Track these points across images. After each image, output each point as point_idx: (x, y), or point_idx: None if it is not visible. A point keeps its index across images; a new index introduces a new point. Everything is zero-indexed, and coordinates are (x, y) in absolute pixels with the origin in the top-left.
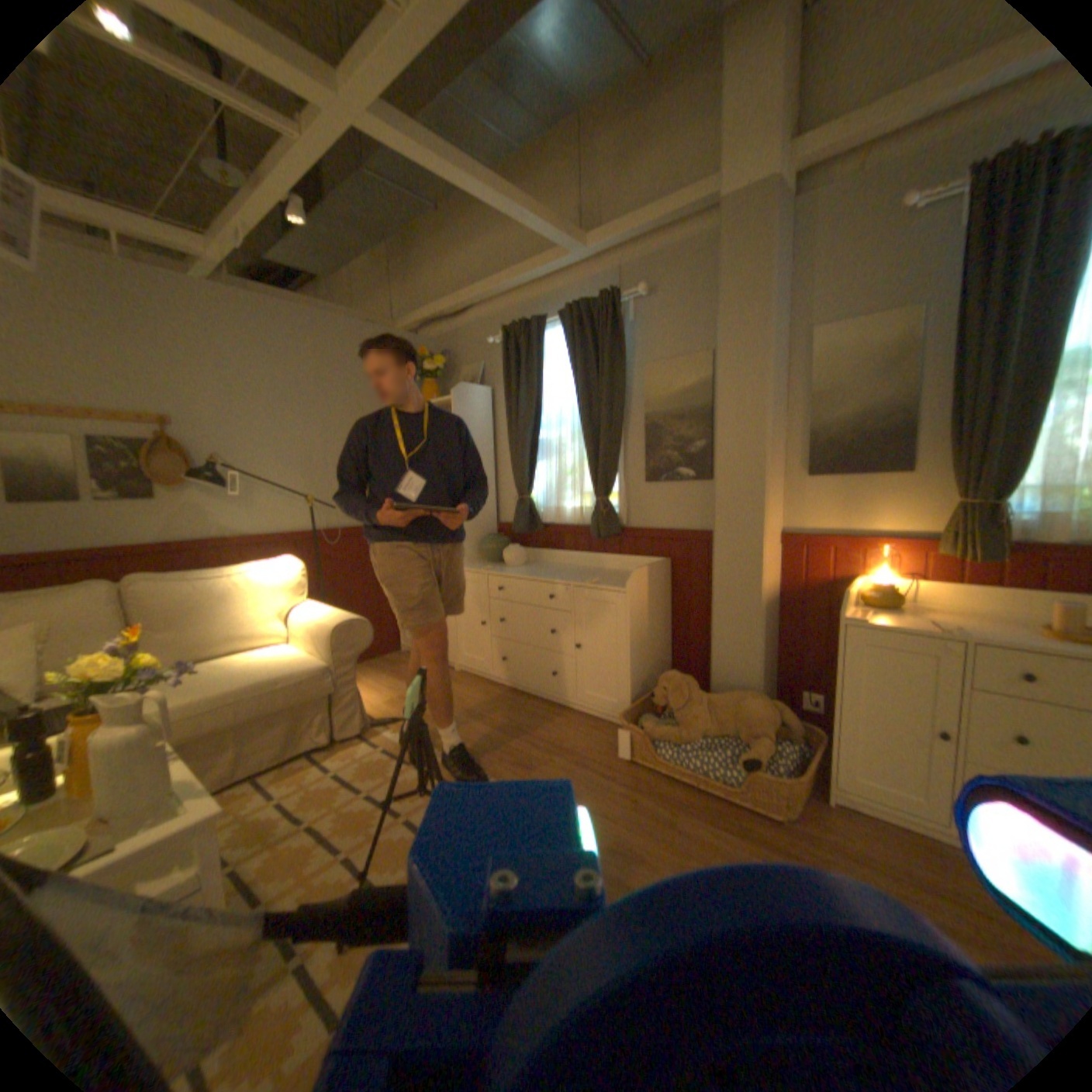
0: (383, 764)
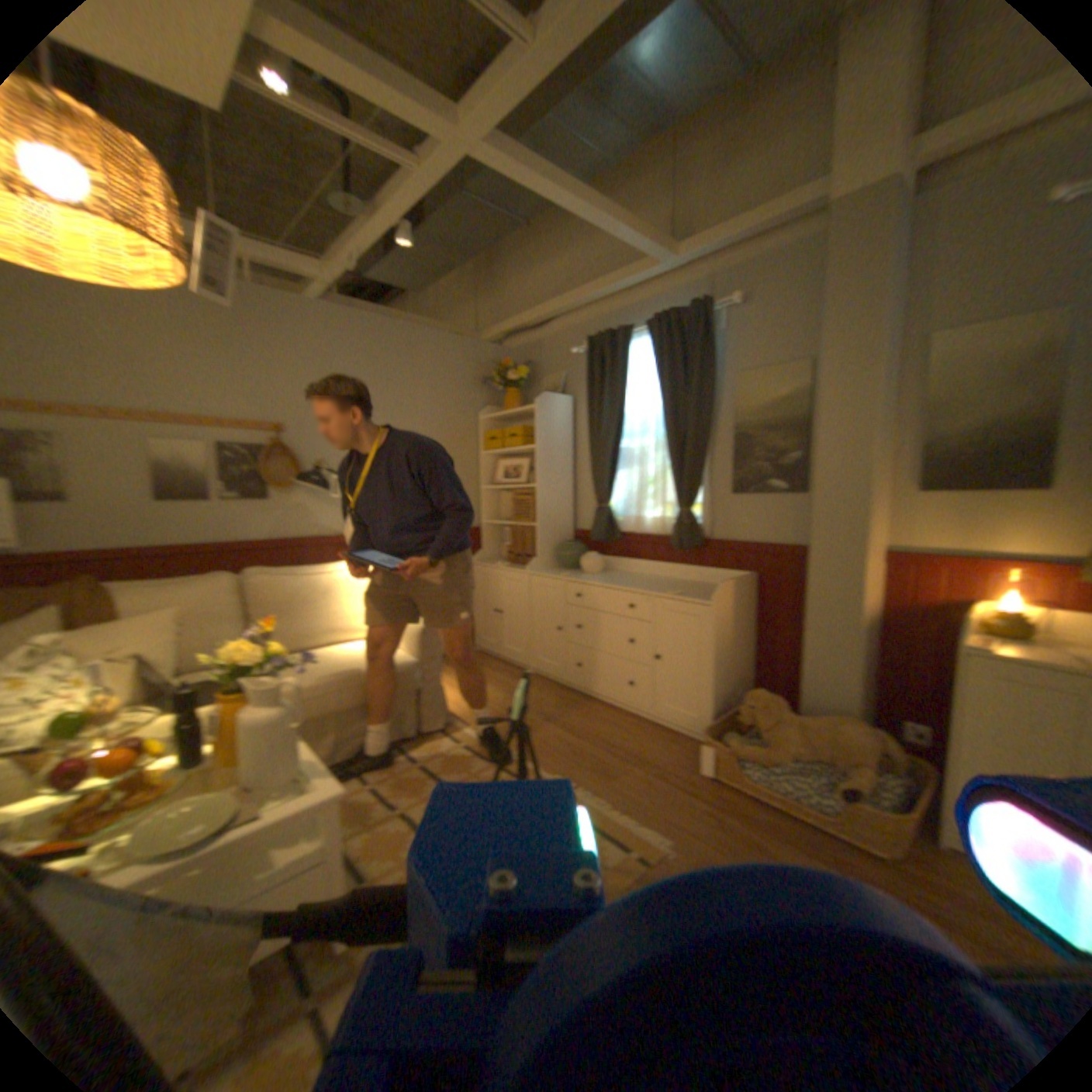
0: (468, 760)
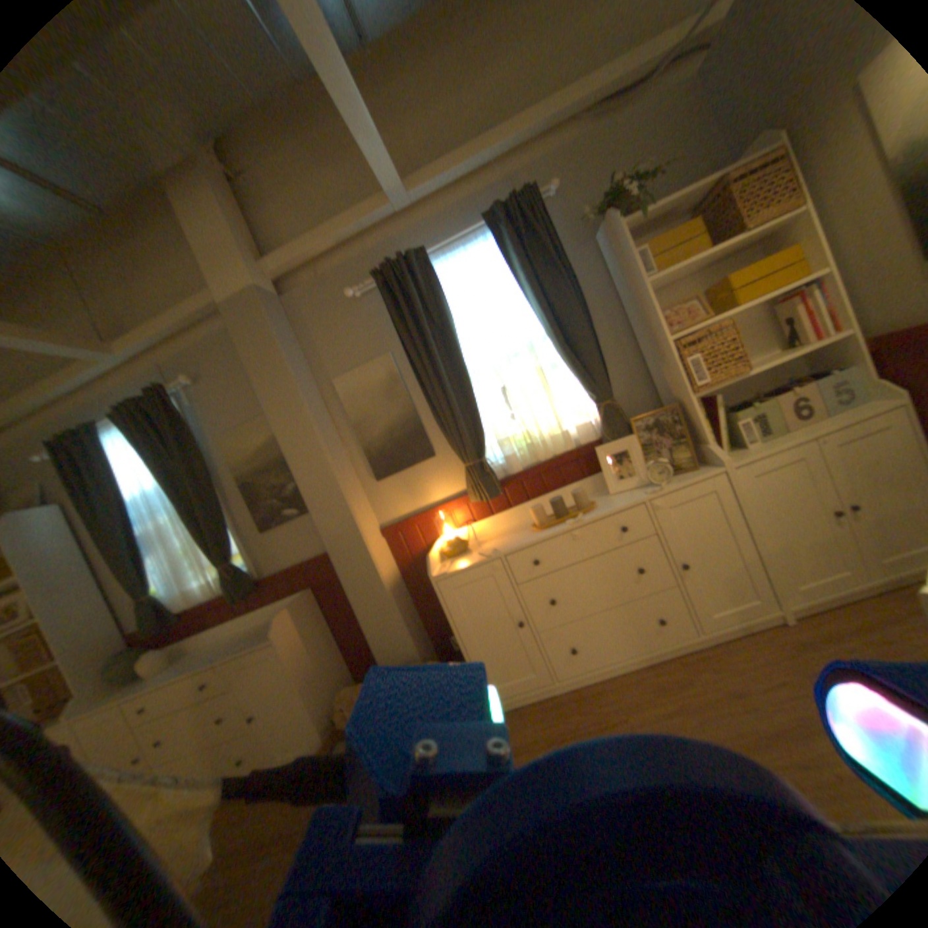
0: None
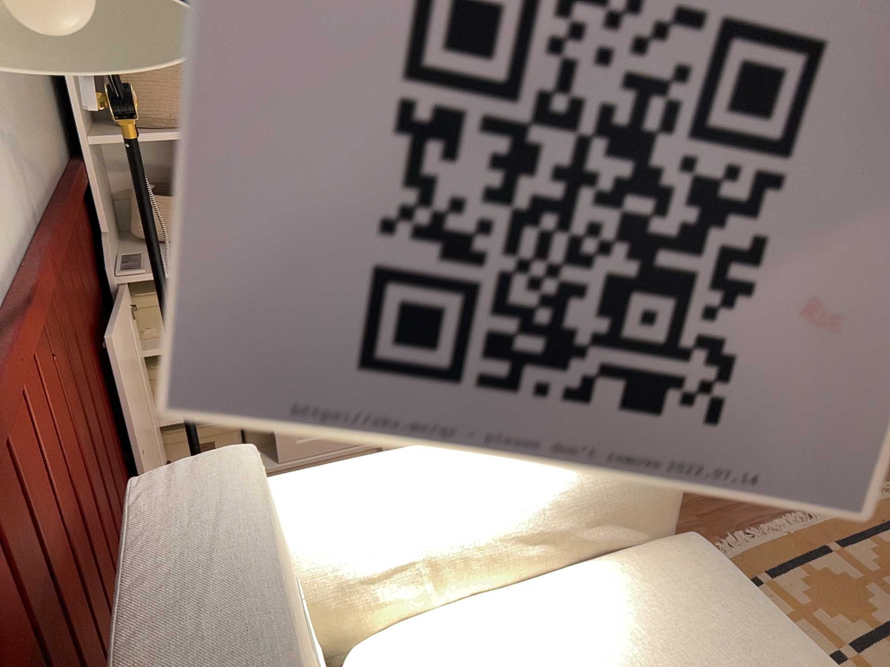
0: None
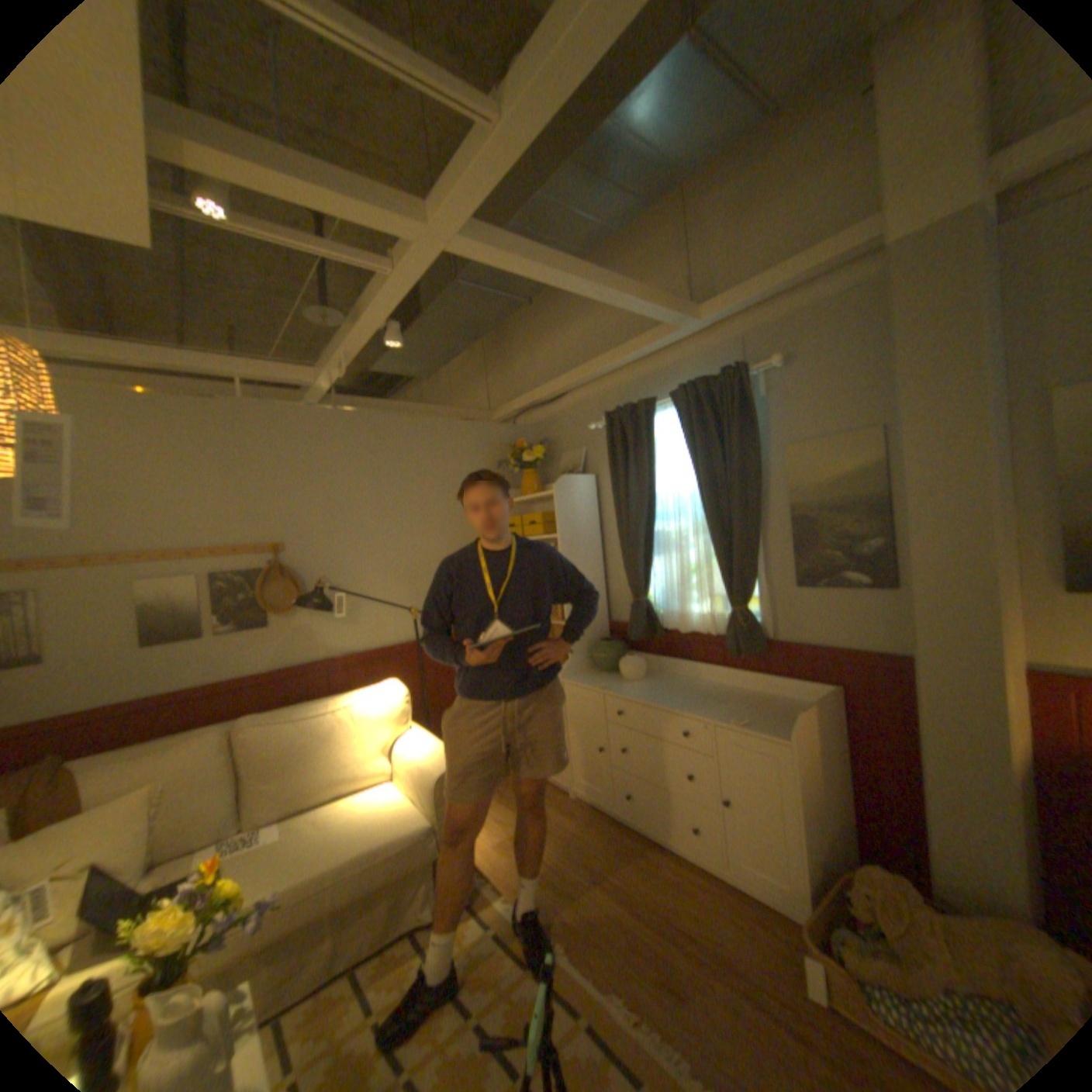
0: (496, 964)
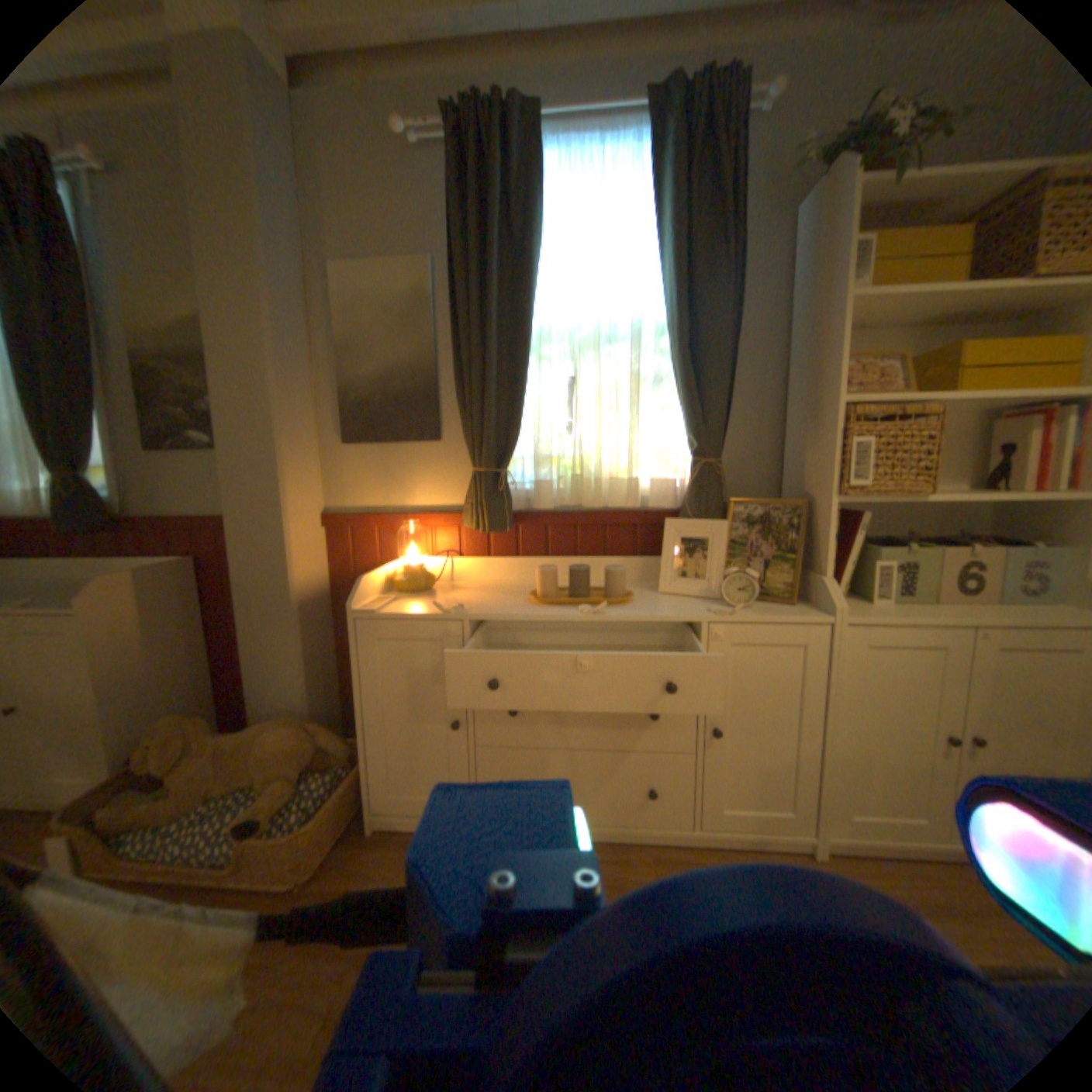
0: None
